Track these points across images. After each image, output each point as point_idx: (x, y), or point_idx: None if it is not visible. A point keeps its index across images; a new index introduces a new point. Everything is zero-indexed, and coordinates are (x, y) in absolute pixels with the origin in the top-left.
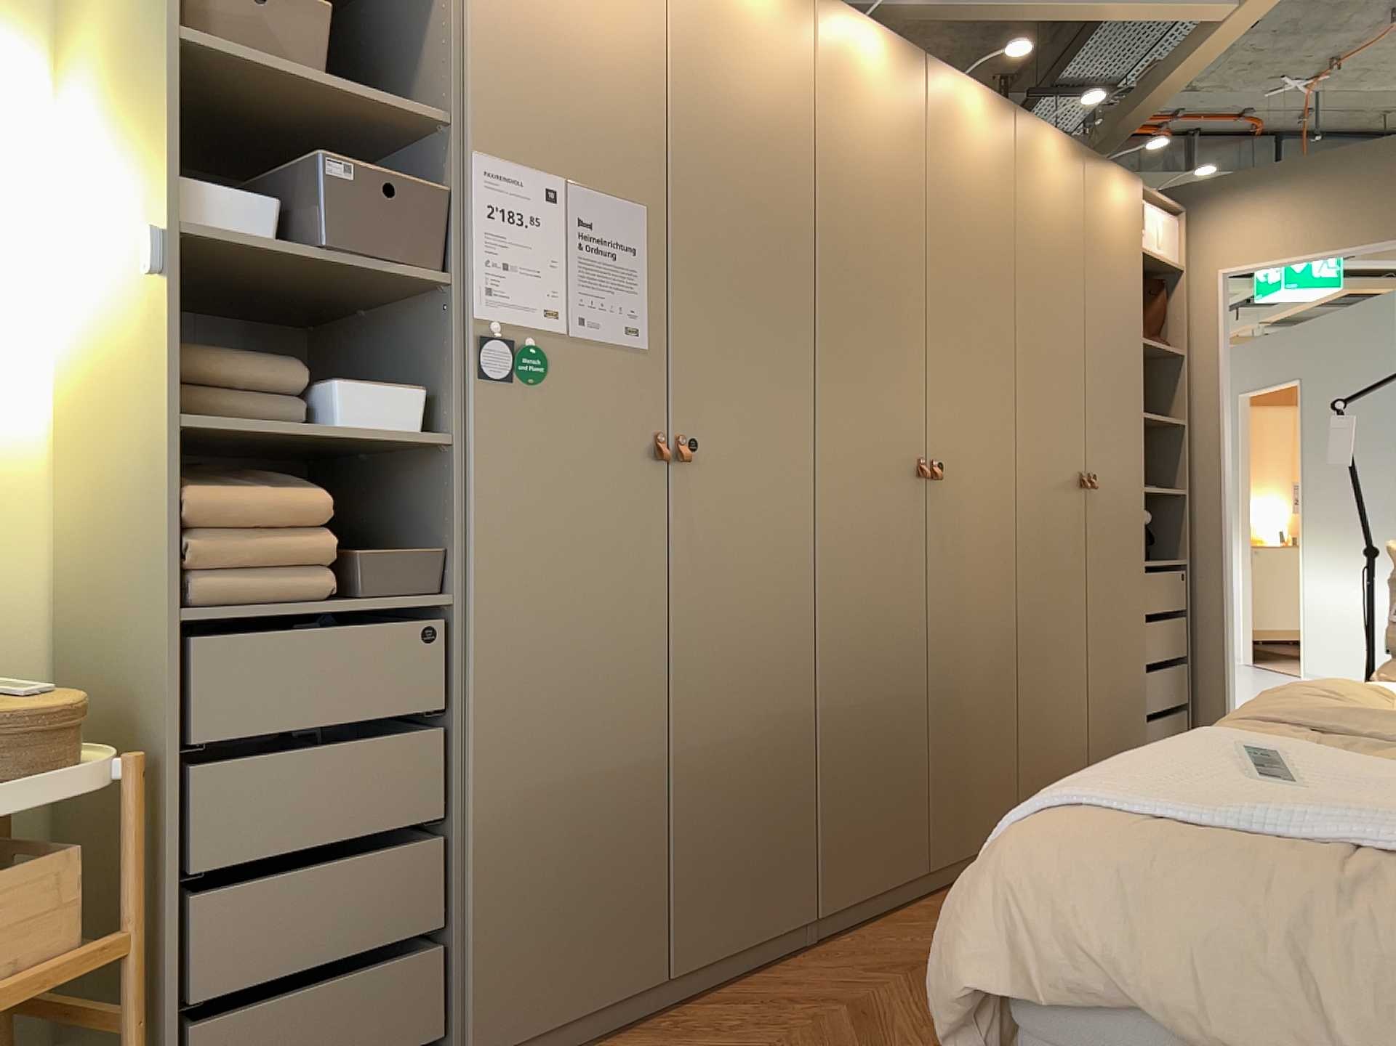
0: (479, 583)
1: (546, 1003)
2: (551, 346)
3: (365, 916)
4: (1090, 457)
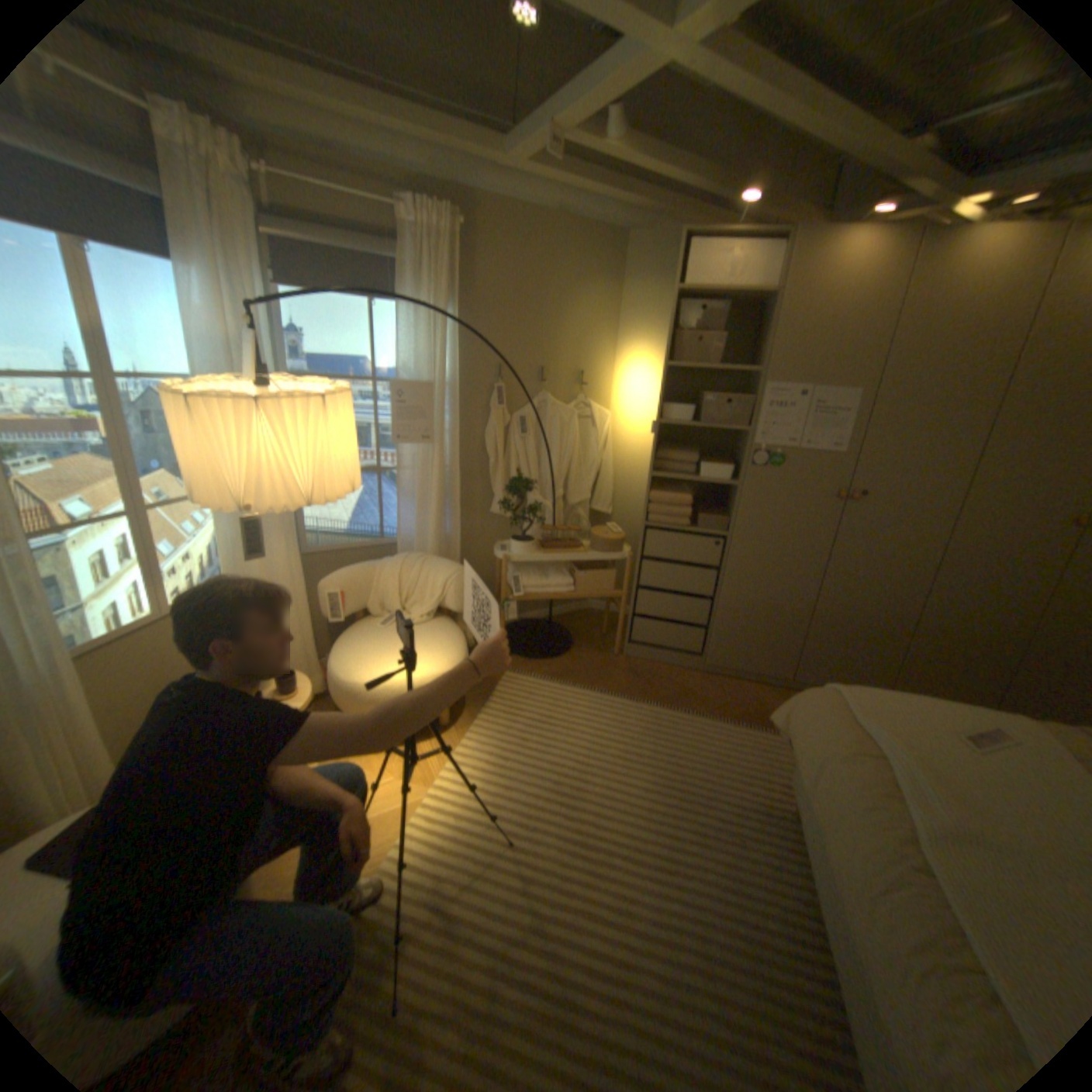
0: (737, 532)
1: (737, 662)
2: (788, 453)
3: (682, 612)
4: None
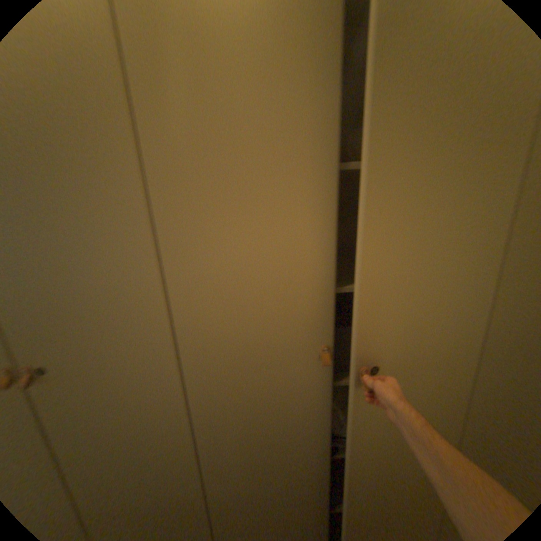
0: None
1: None
2: None
3: None
4: None
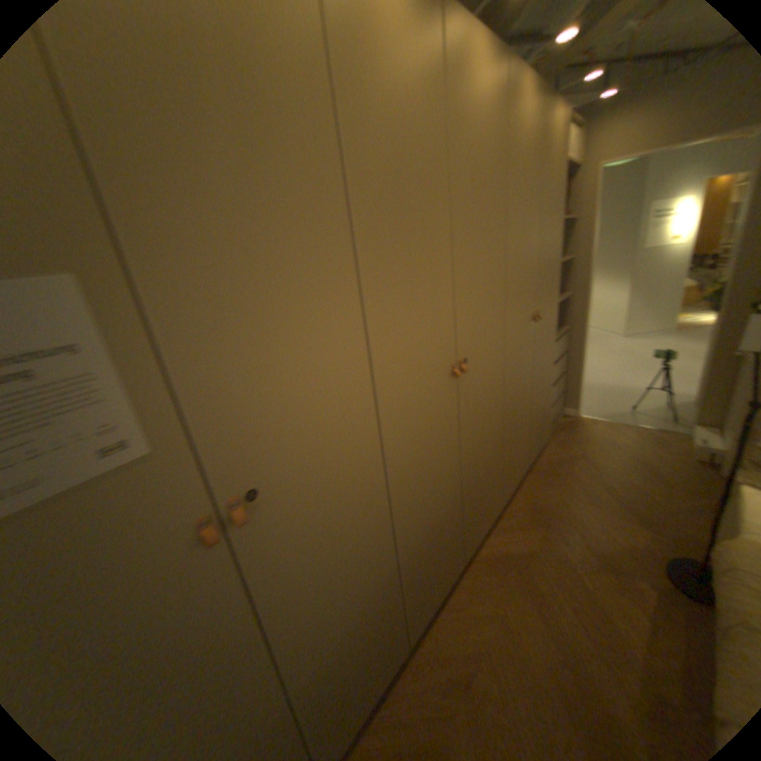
0: None
1: None
2: None
3: None
4: (537, 303)
